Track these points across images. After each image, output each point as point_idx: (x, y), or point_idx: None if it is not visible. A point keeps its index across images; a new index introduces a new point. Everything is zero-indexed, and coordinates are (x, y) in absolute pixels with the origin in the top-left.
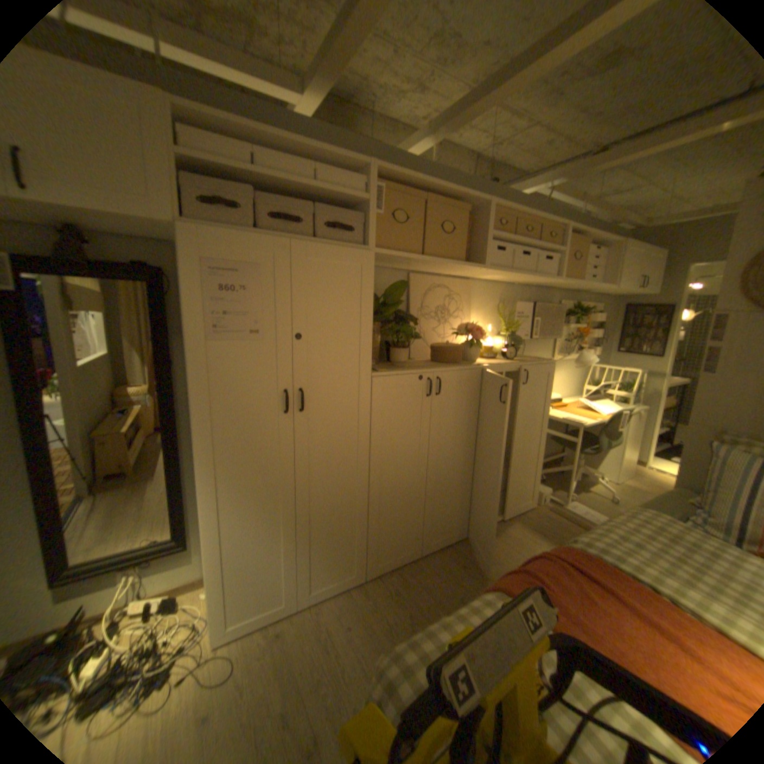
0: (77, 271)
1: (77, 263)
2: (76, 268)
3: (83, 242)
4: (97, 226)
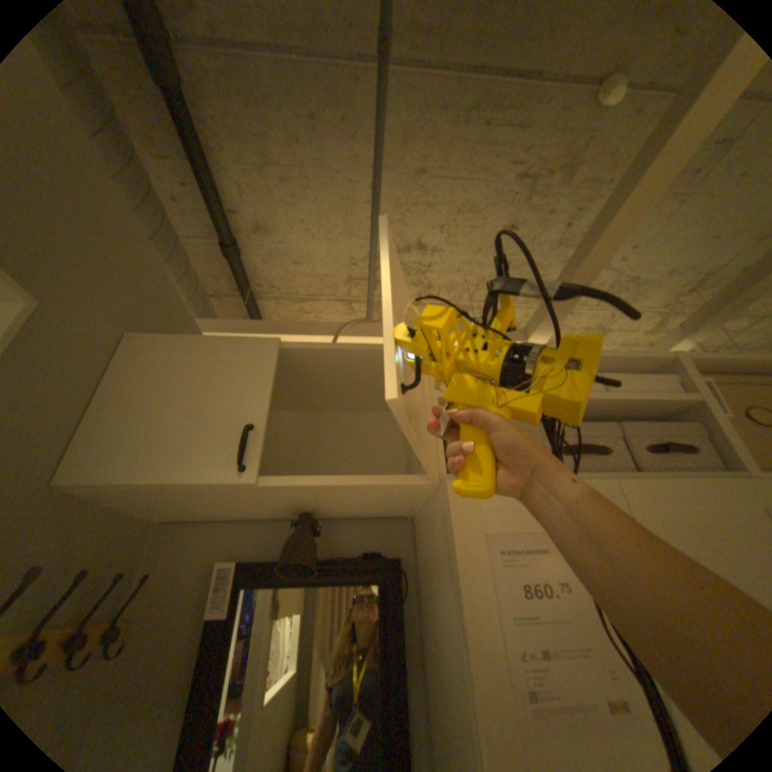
0: (298, 580)
1: (299, 566)
2: (297, 574)
3: (312, 535)
4: (333, 509)
